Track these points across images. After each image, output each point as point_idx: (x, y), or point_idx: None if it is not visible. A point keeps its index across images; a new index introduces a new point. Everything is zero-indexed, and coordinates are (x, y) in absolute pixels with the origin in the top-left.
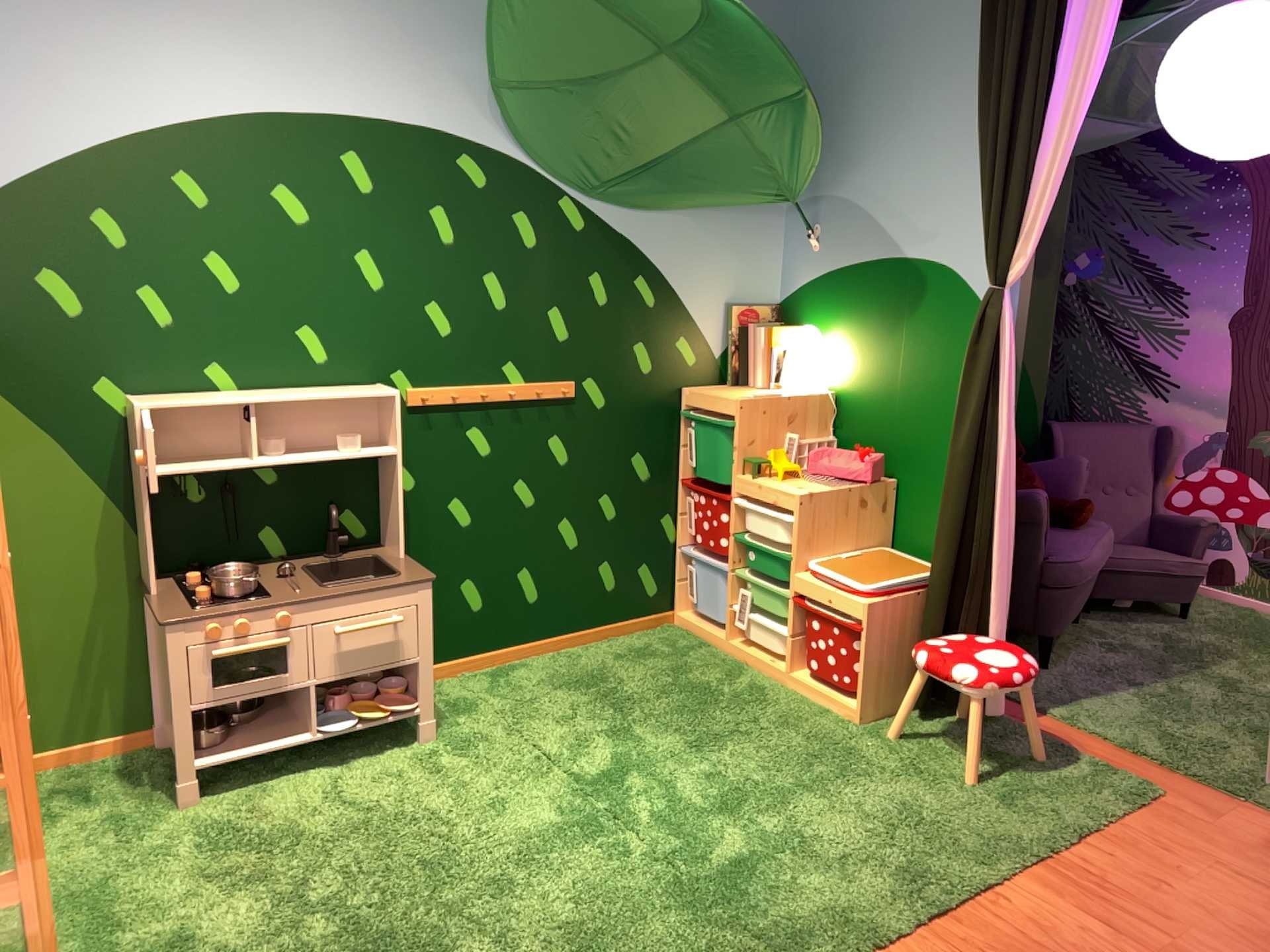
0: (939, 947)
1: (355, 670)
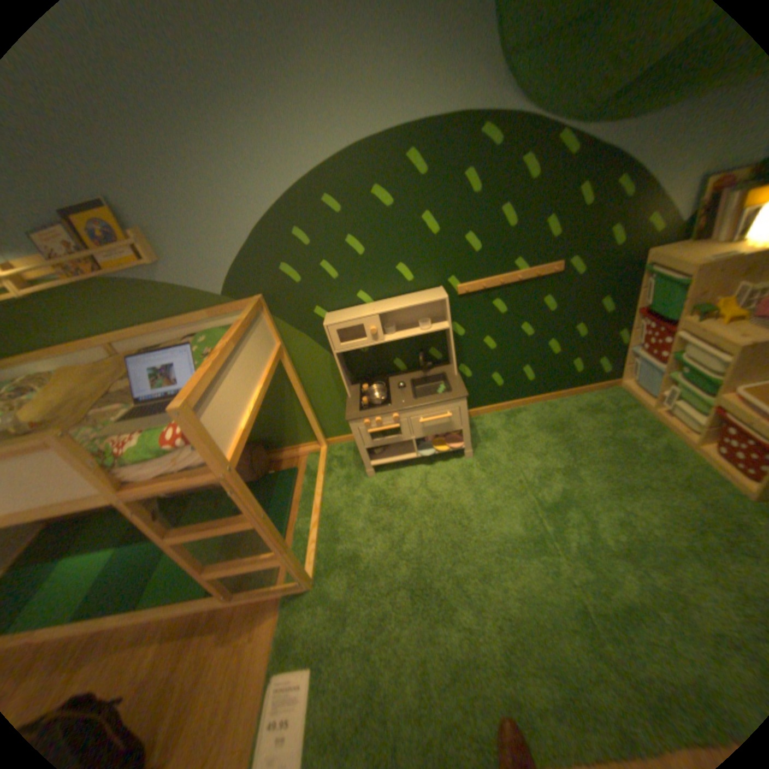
0: None
1: (431, 433)
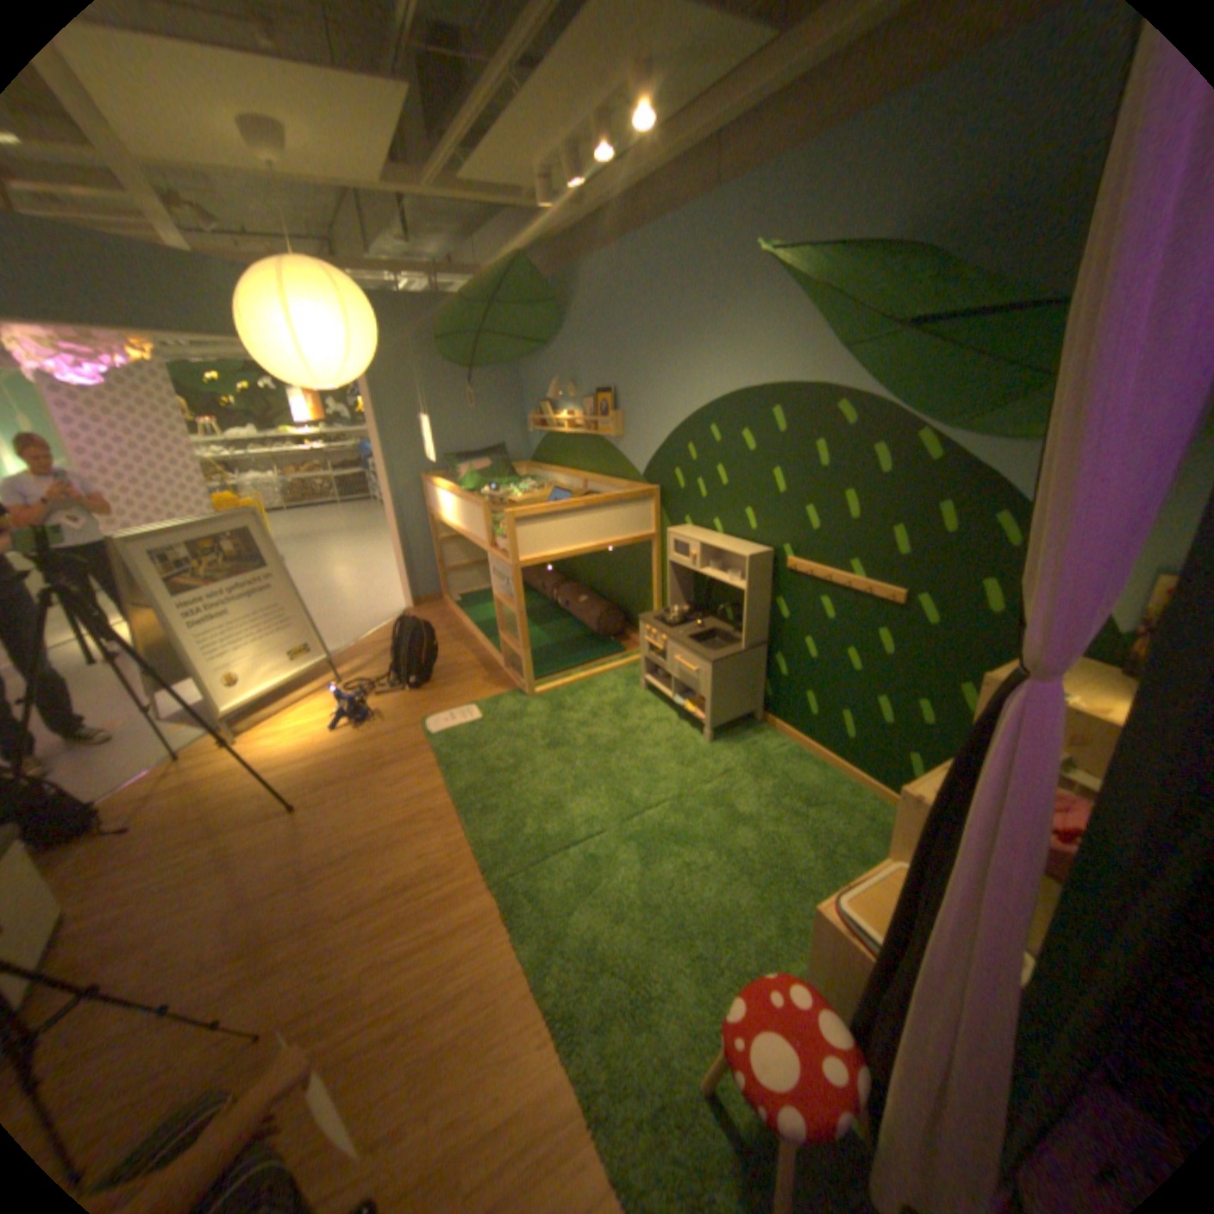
0: (503, 977)
1: (683, 682)
